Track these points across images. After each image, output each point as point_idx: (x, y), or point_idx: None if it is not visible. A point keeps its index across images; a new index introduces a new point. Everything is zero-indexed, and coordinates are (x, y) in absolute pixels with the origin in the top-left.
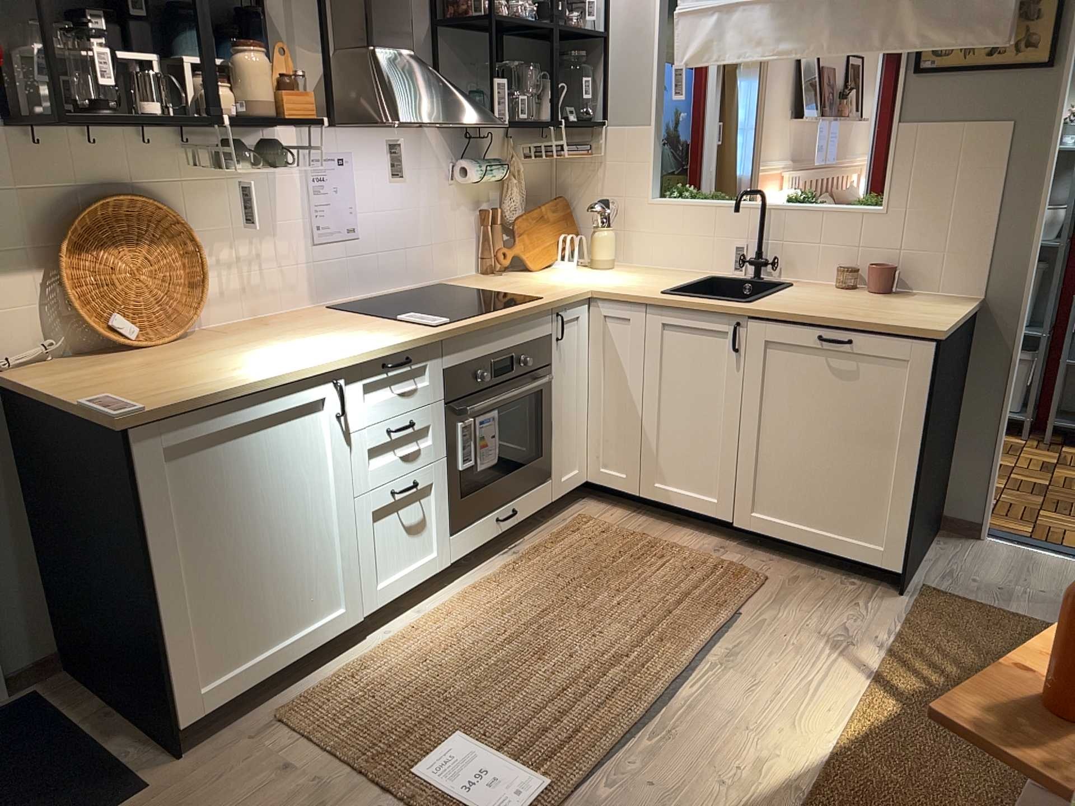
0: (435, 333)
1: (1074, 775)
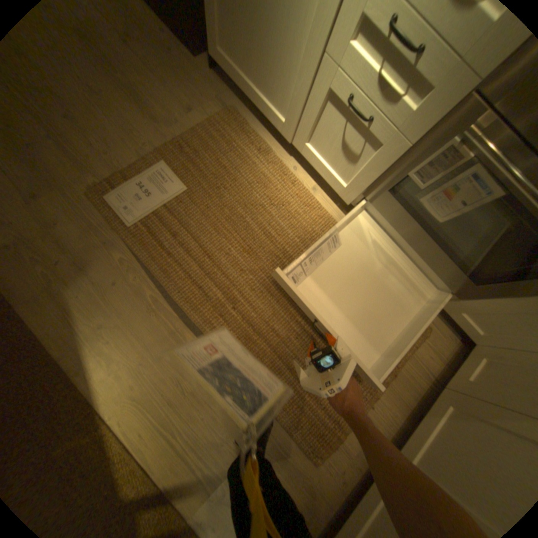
0: None
1: None
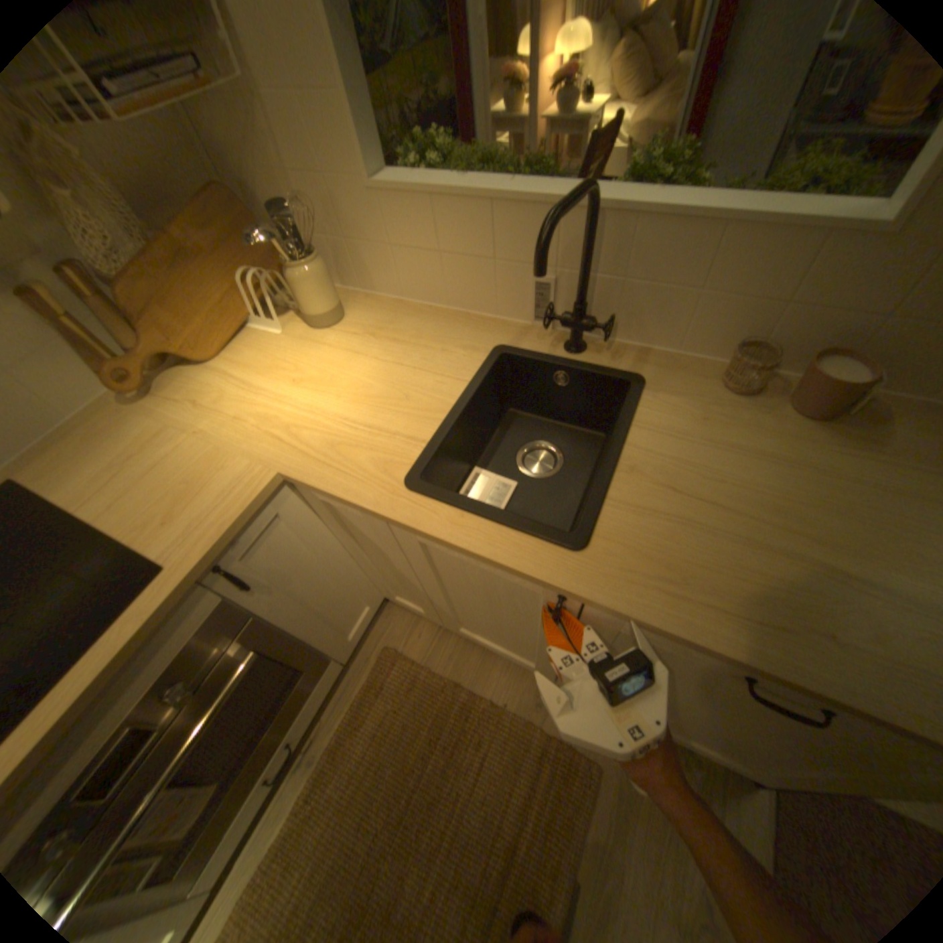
0: None
1: None
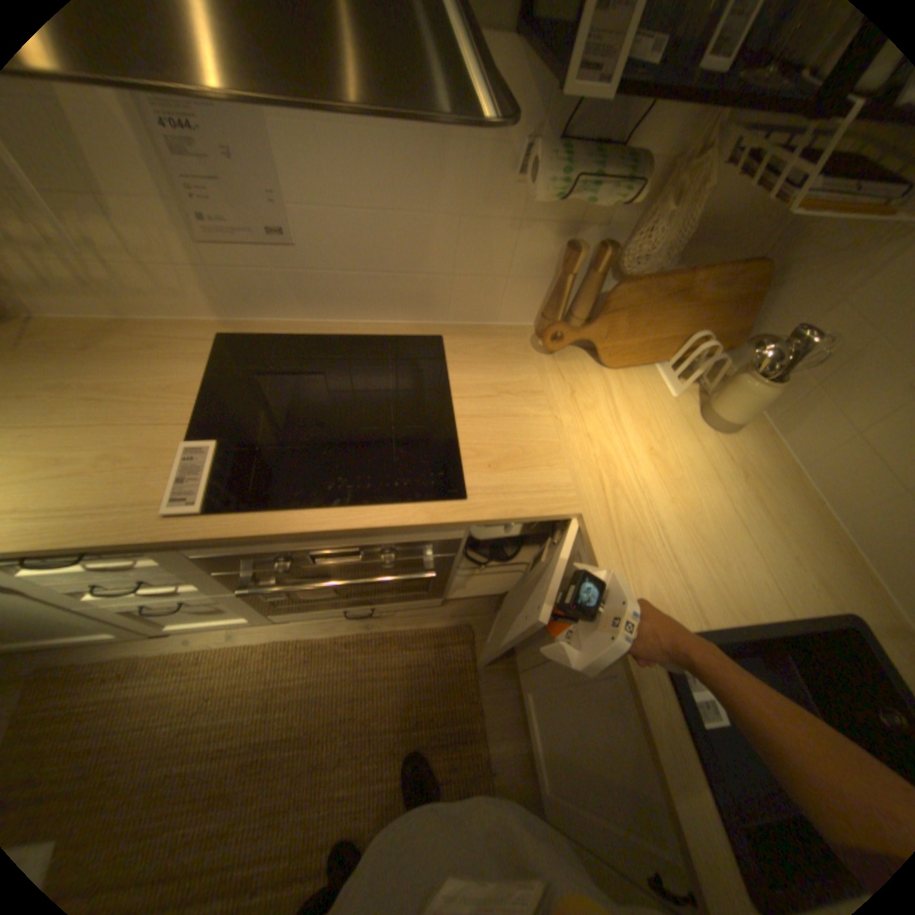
0: (132, 541)
1: None
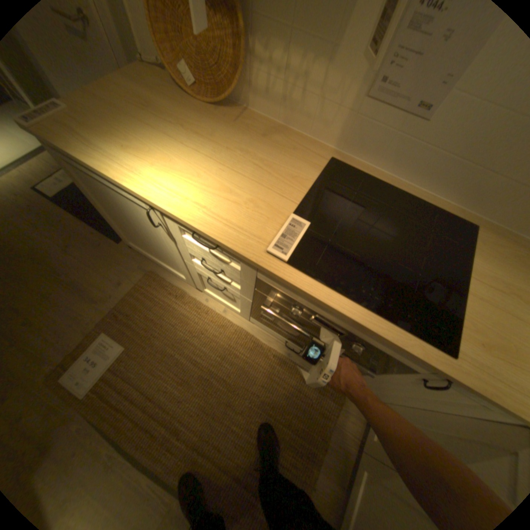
0: (247, 256)
1: None
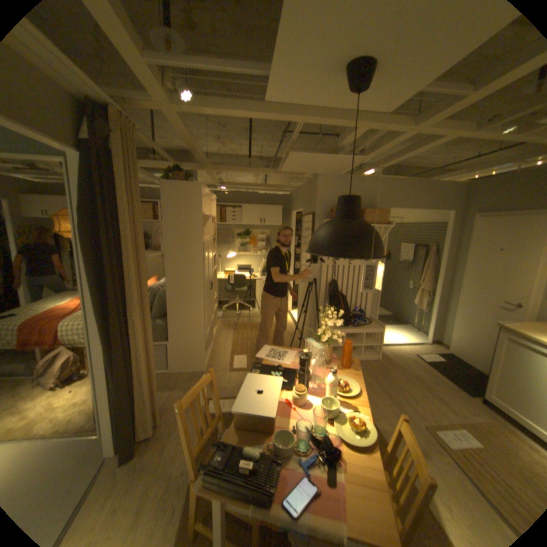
0: None
1: (339, 357)
